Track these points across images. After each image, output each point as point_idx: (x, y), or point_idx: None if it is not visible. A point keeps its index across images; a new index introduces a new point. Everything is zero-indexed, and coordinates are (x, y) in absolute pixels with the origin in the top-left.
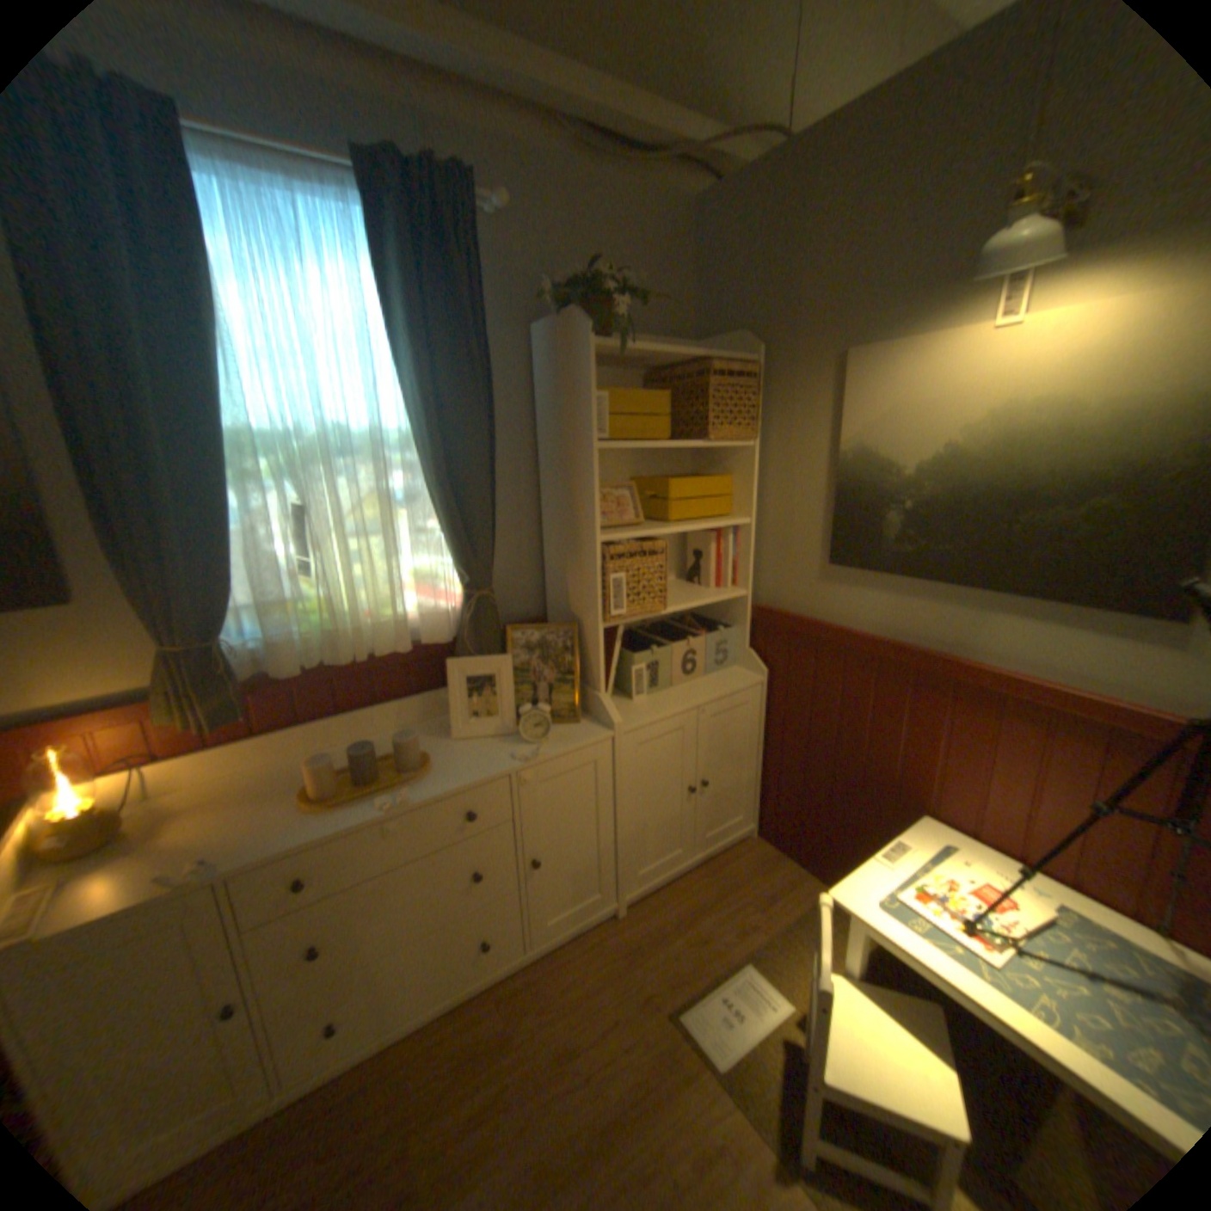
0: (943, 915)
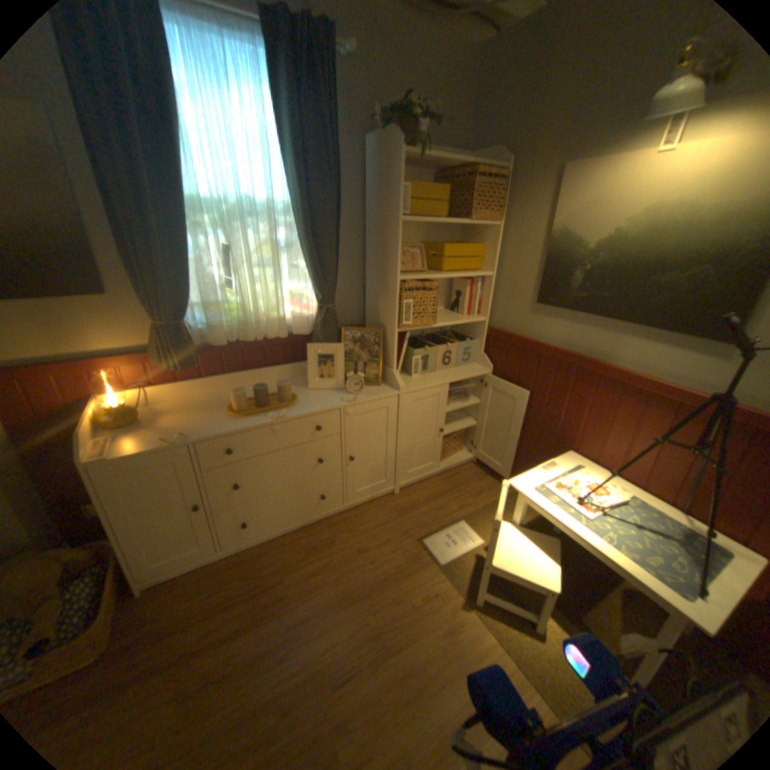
0: (568, 495)
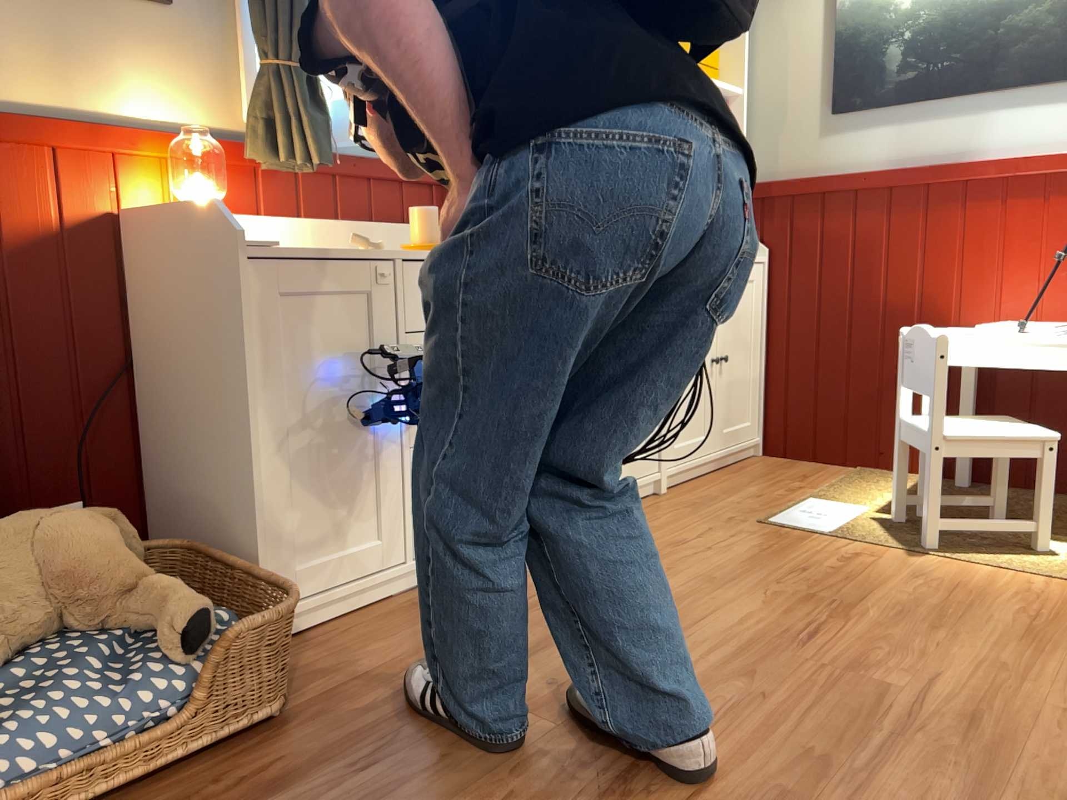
0: (996, 331)
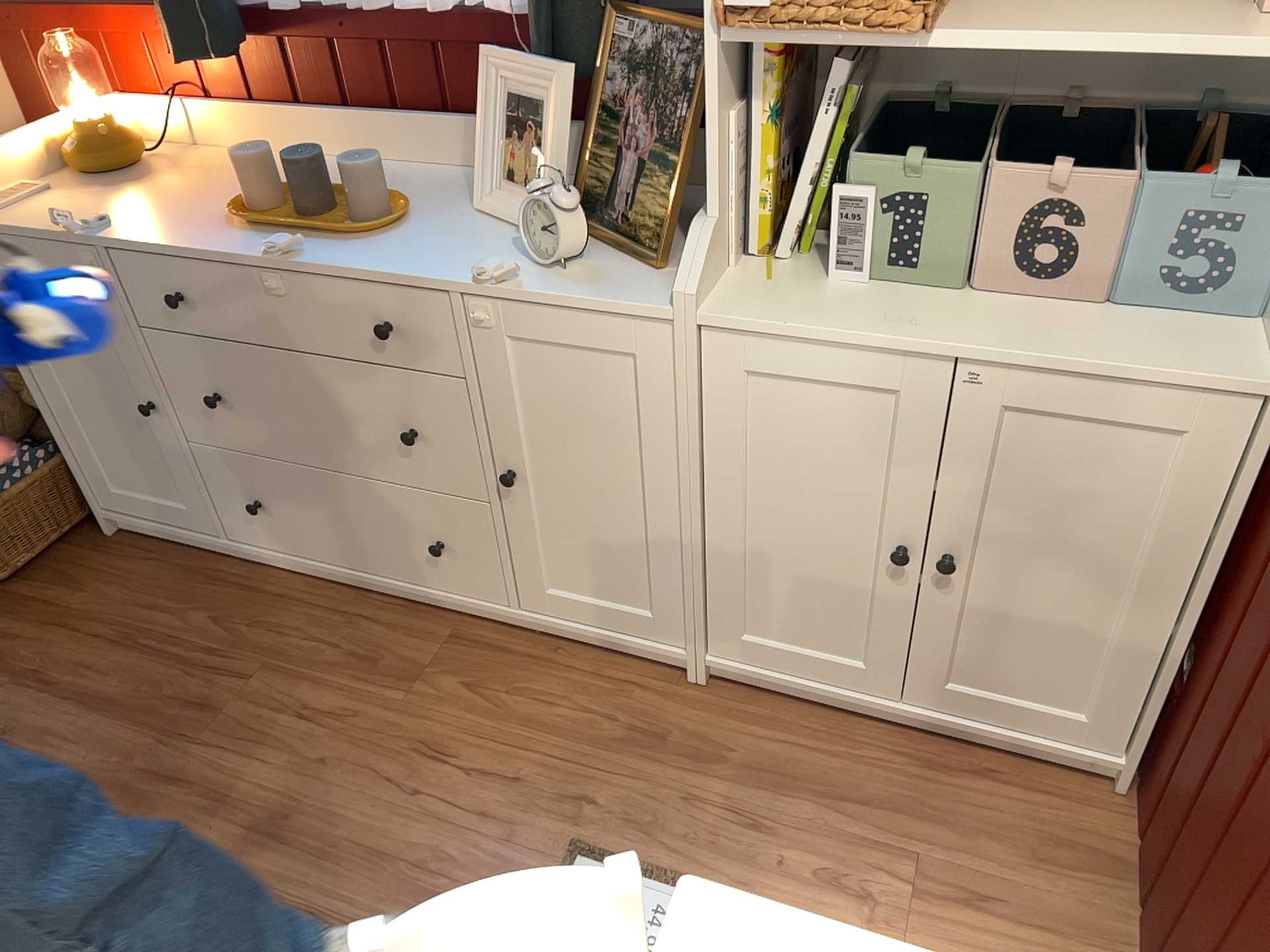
0: None
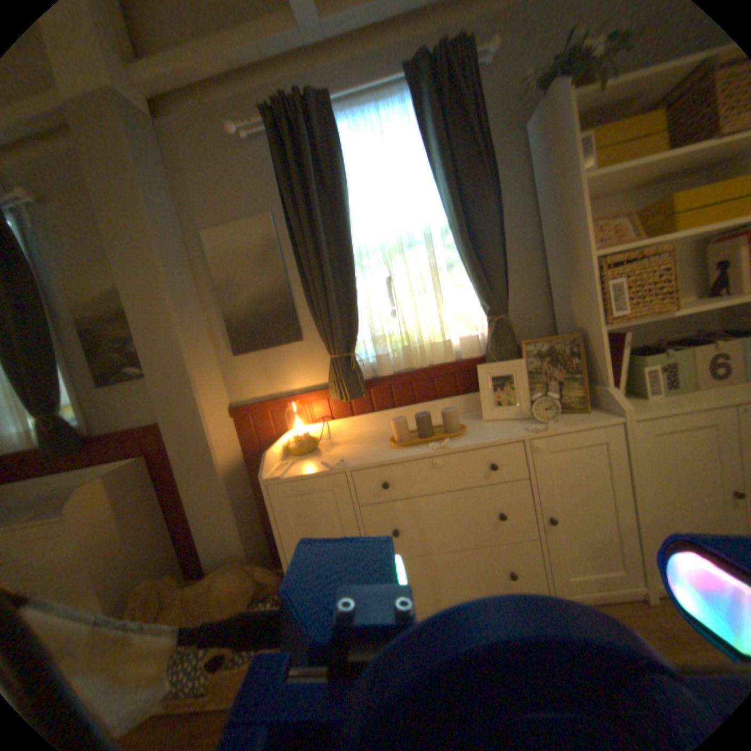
0: None
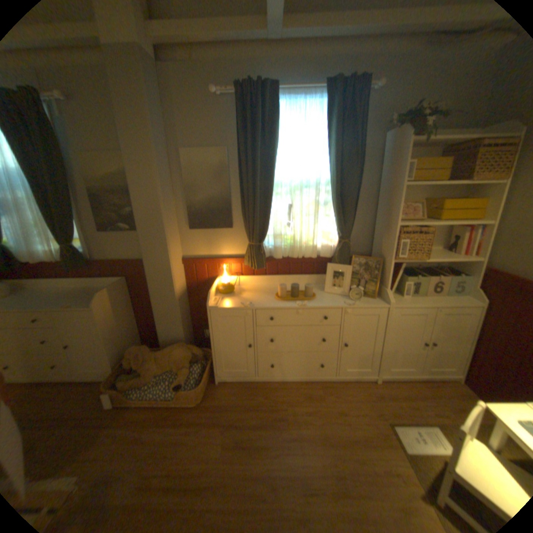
0: None
